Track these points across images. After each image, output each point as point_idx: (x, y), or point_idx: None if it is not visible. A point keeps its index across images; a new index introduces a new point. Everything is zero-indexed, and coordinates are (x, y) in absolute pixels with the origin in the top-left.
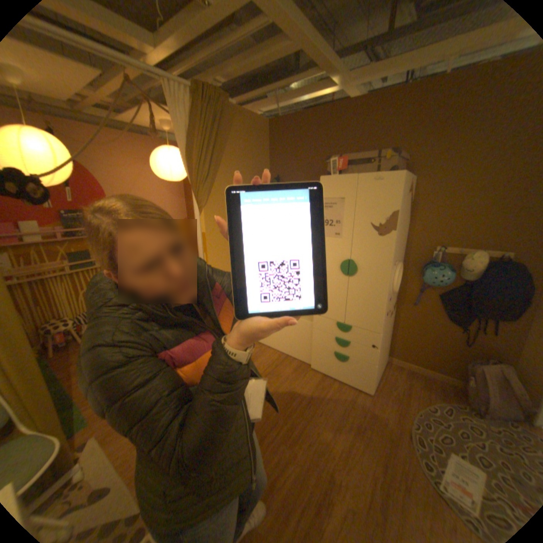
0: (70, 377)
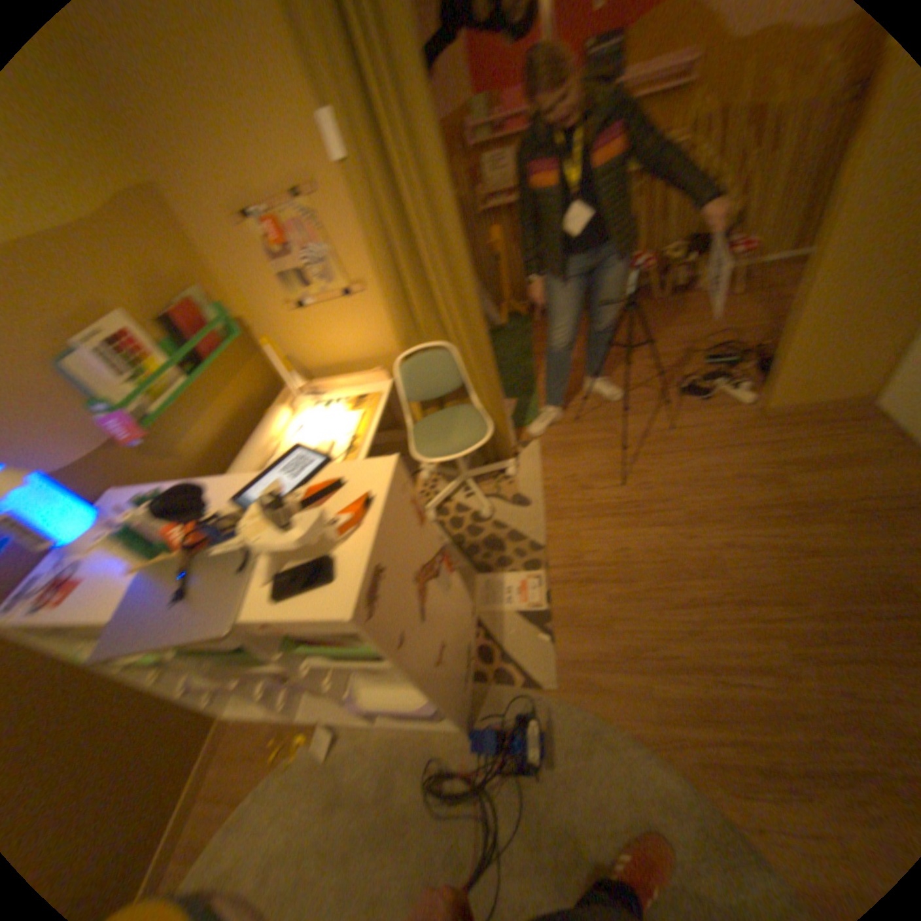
0: (543, 356)
